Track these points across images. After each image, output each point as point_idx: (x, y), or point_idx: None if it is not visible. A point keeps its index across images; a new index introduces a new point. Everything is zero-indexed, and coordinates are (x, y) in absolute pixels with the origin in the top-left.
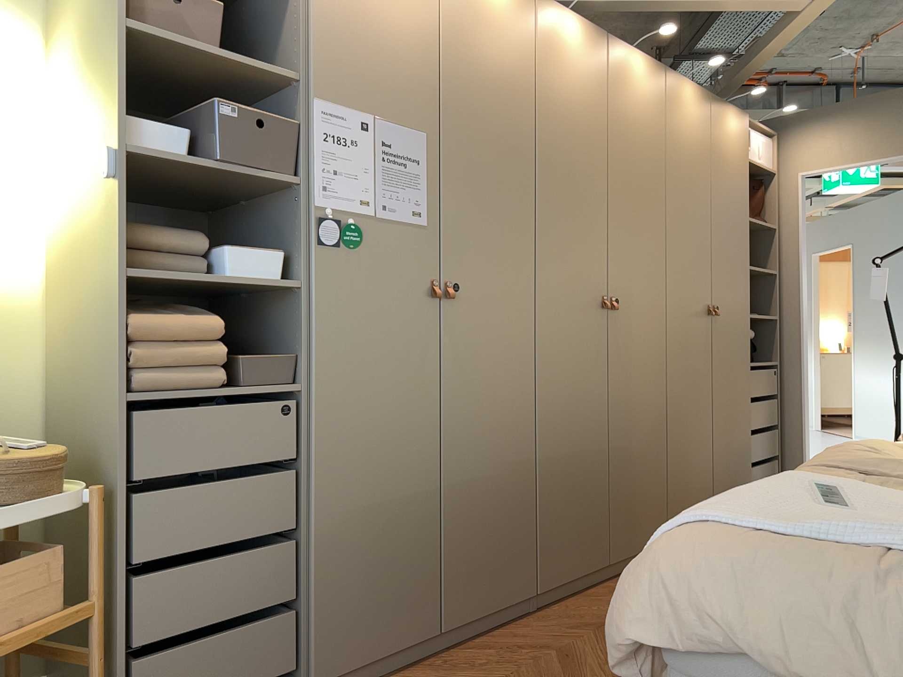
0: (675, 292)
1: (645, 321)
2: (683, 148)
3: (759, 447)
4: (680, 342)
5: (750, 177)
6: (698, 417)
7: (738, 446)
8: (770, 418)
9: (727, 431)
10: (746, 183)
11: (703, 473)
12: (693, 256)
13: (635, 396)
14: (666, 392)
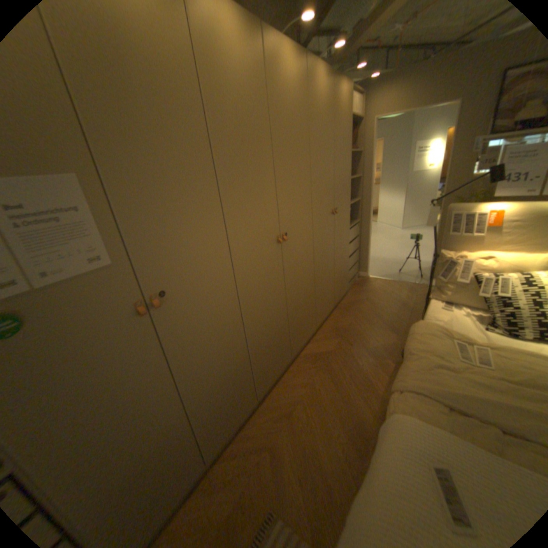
0: (320, 209)
1: (305, 234)
2: (323, 114)
3: (354, 260)
4: (323, 235)
5: (354, 119)
6: (331, 266)
7: (346, 266)
8: (358, 243)
9: (342, 263)
10: (353, 125)
11: (333, 288)
12: (328, 184)
13: (302, 276)
14: (317, 264)
